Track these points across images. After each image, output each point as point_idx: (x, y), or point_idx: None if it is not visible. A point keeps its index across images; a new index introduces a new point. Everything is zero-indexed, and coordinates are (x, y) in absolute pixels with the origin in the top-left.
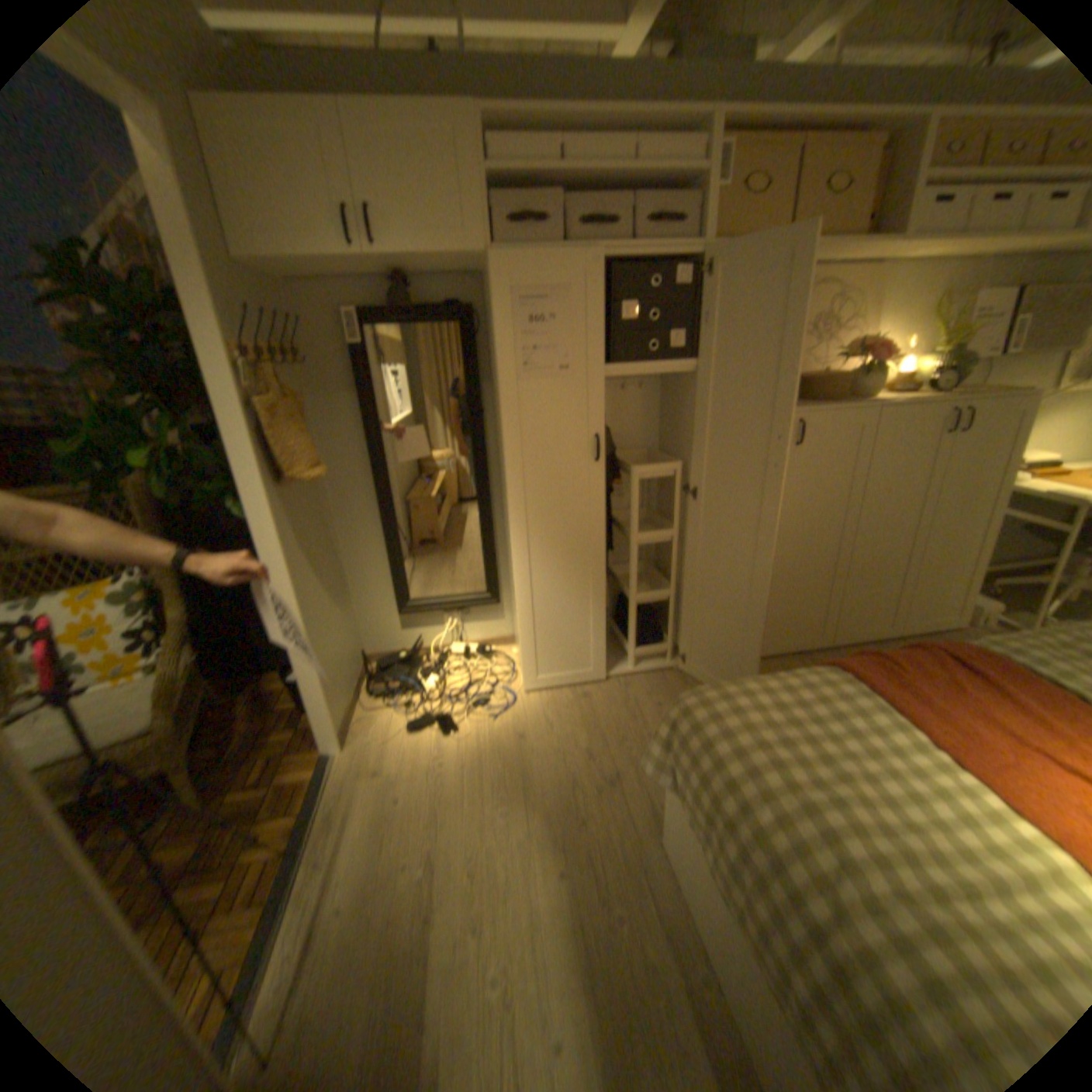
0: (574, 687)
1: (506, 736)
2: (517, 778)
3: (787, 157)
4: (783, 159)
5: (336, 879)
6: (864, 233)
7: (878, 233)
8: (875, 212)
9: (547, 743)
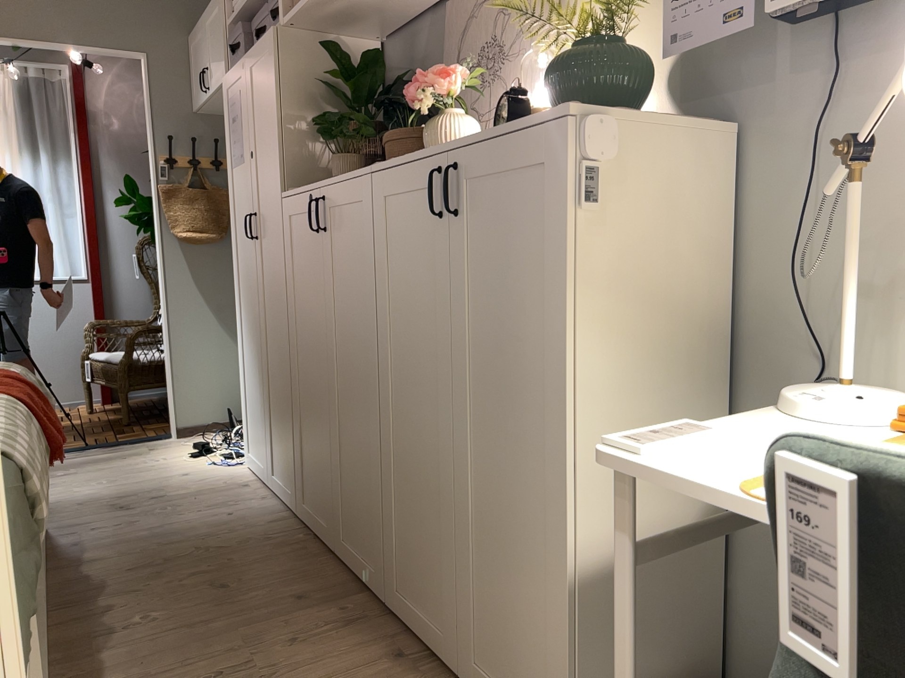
0: (260, 480)
1: (188, 471)
2: (137, 481)
3: None
4: None
5: (68, 459)
6: None
7: None
8: None
9: (177, 483)
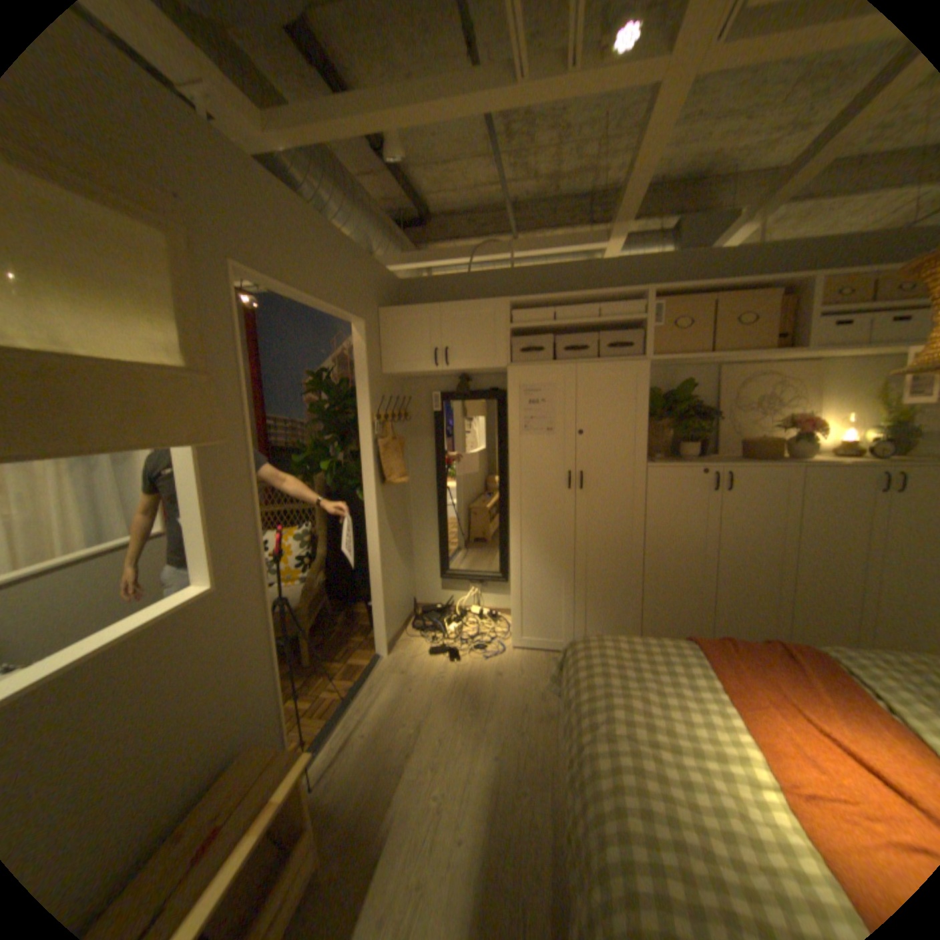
0: (549, 652)
1: (490, 671)
2: (488, 697)
3: (710, 305)
4: (708, 305)
5: (366, 720)
6: (780, 346)
7: (794, 345)
8: (791, 331)
9: (516, 682)
